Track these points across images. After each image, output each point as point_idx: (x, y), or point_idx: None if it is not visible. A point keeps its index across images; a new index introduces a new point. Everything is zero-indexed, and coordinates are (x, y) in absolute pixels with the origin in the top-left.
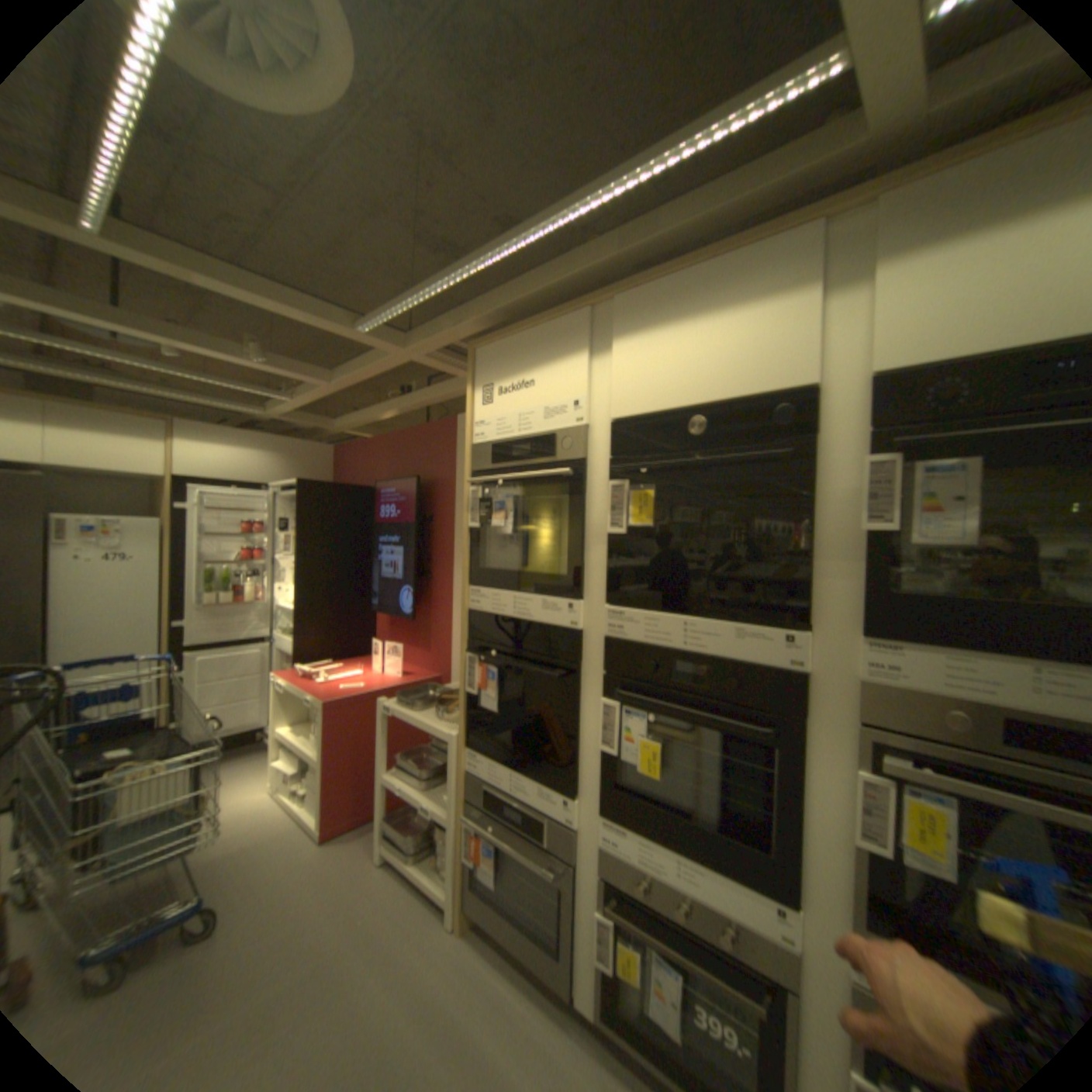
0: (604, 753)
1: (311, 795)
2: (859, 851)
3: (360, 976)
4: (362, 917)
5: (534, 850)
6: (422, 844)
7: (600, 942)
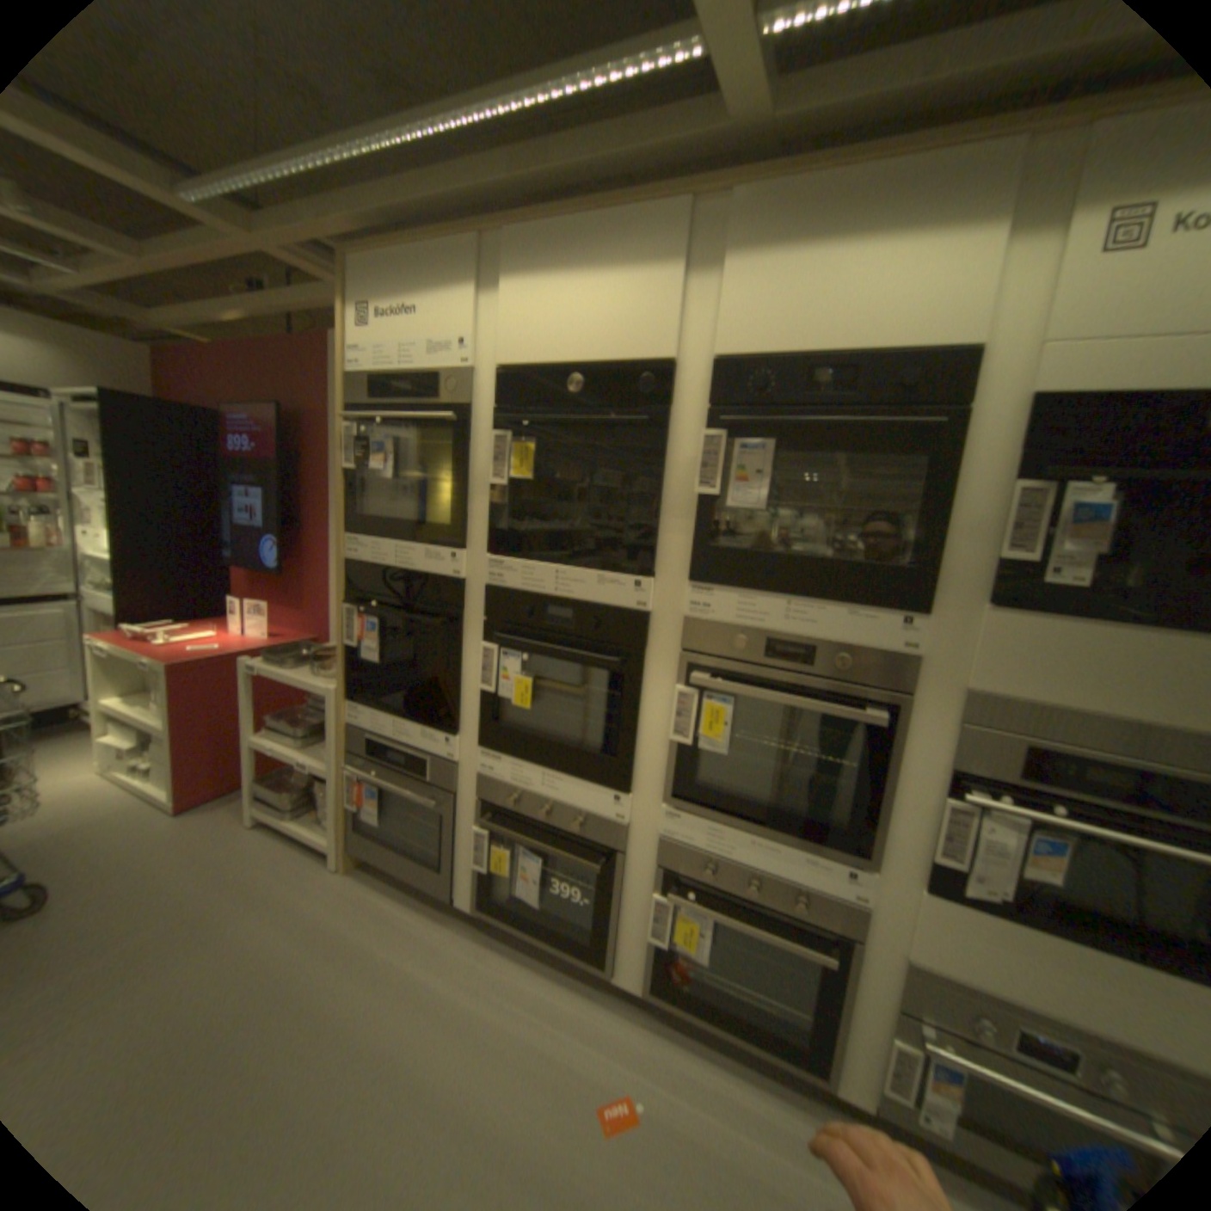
0: (483, 692)
1: (158, 767)
2: (671, 745)
3: (235, 919)
4: (233, 873)
5: (417, 786)
6: (300, 802)
7: (476, 850)
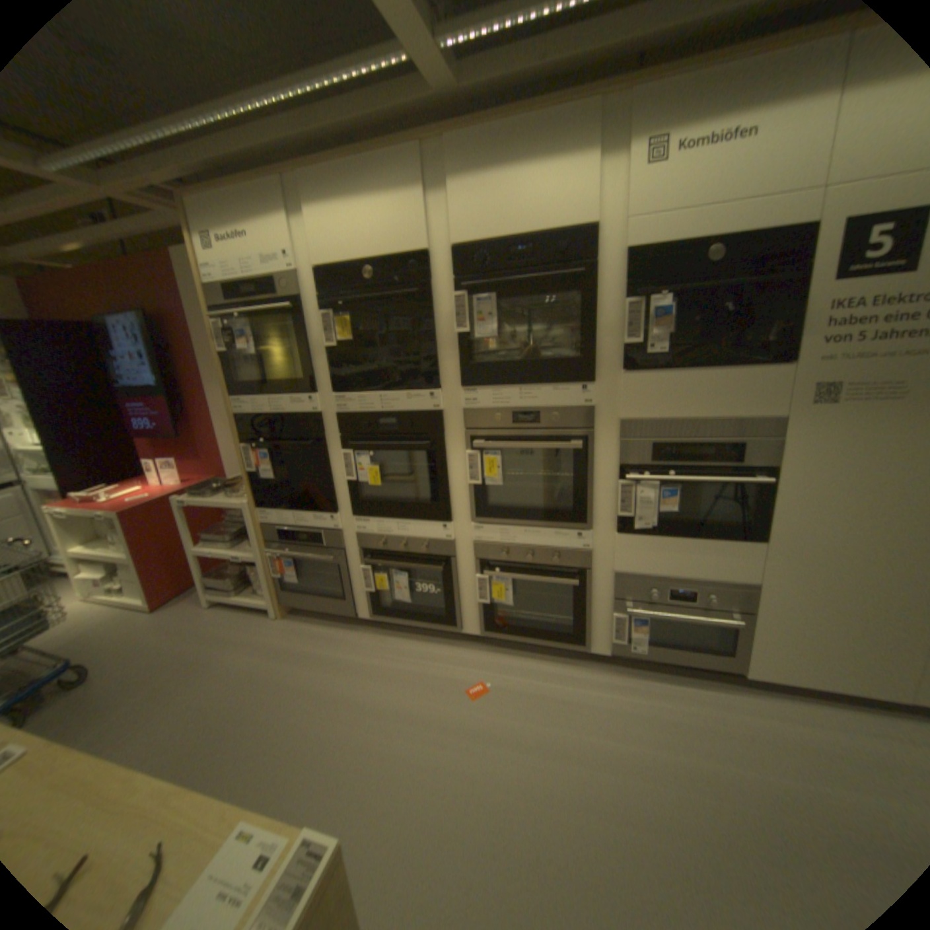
0: (348, 482)
1: (127, 584)
2: (469, 487)
3: (218, 658)
4: (205, 636)
5: (318, 552)
6: (237, 584)
7: (364, 580)
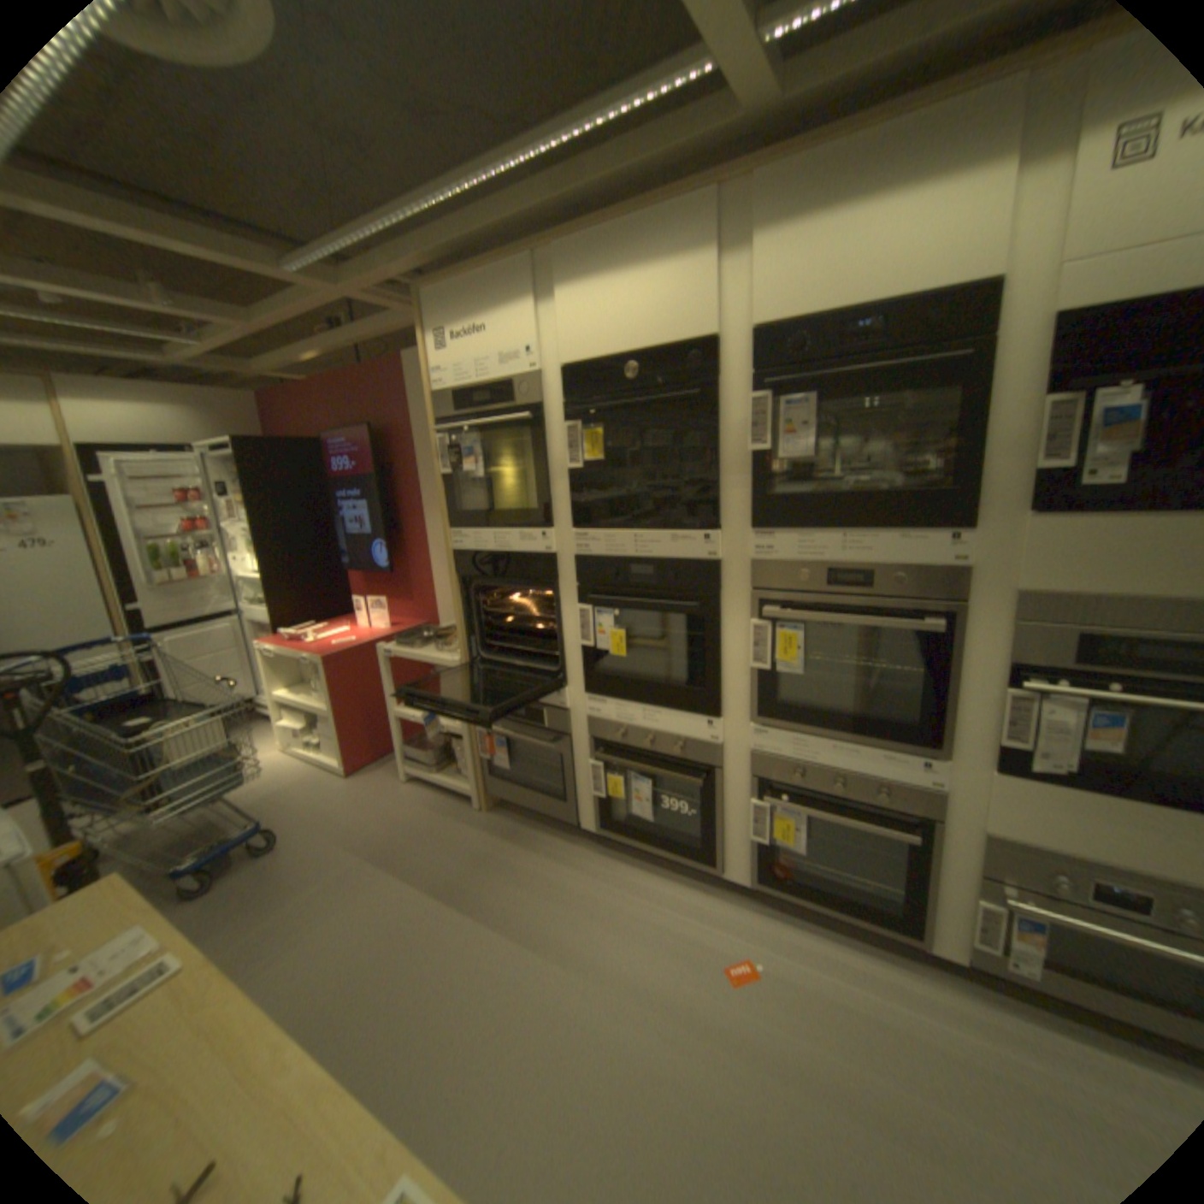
0: (583, 647)
1: (326, 740)
2: (752, 672)
3: (410, 850)
4: (400, 817)
5: (537, 733)
6: (440, 757)
7: (594, 780)
